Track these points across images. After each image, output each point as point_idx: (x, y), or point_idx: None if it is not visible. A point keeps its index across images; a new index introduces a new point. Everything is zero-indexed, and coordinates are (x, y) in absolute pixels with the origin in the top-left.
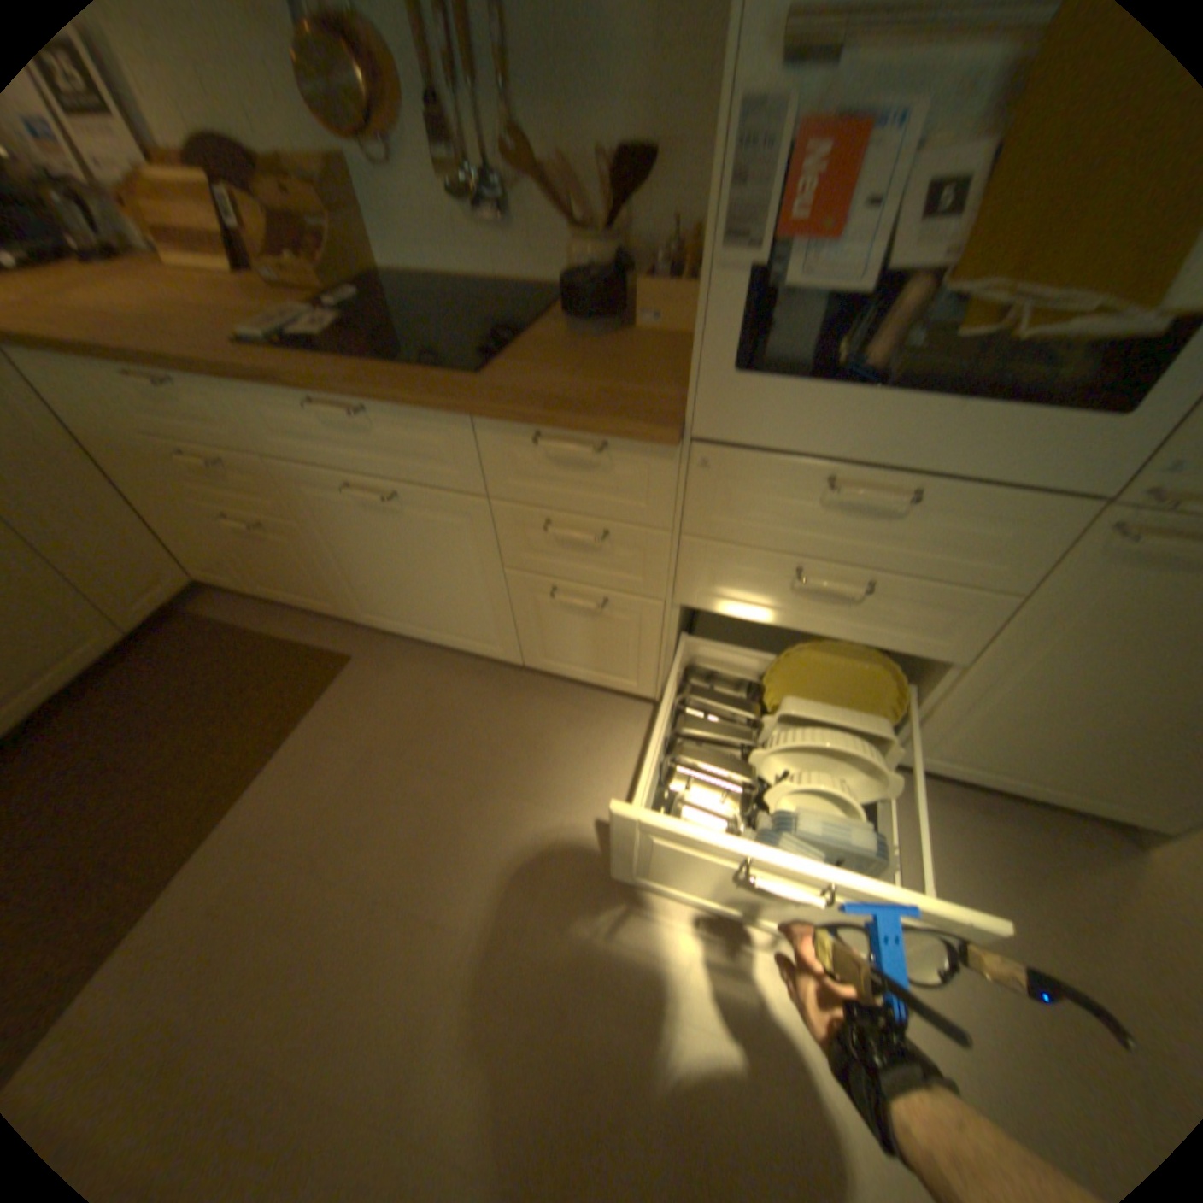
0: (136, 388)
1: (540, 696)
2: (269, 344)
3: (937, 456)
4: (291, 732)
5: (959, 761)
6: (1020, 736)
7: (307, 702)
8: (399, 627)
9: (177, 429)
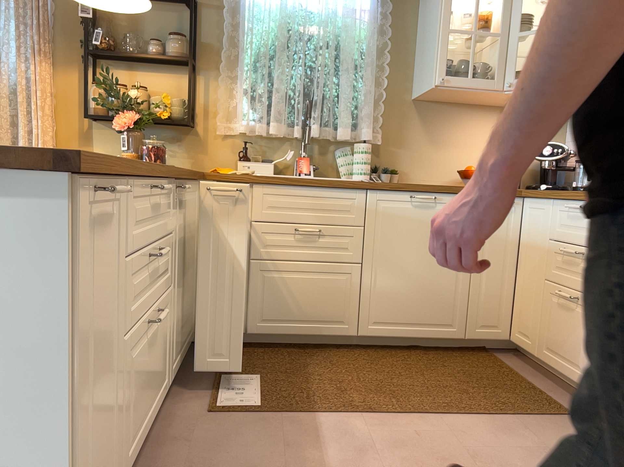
0: (569, 216)
1: None
2: None
3: None
4: (508, 417)
5: None
6: None
7: (529, 414)
8: None
9: (574, 238)
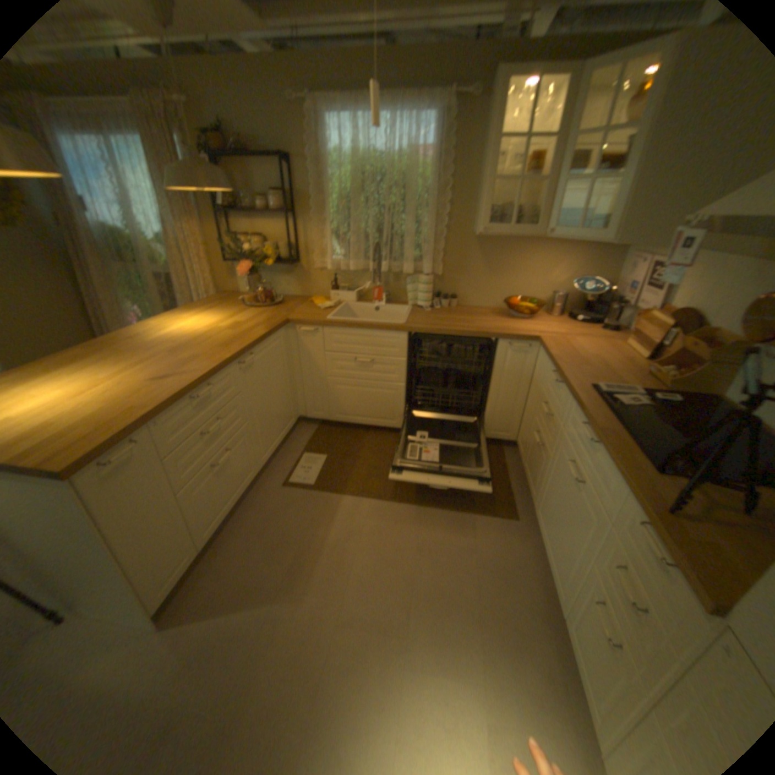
0: (555, 379)
1: (554, 648)
2: (601, 398)
3: None
4: (469, 515)
5: None
6: None
7: (486, 514)
8: (543, 535)
9: (552, 399)
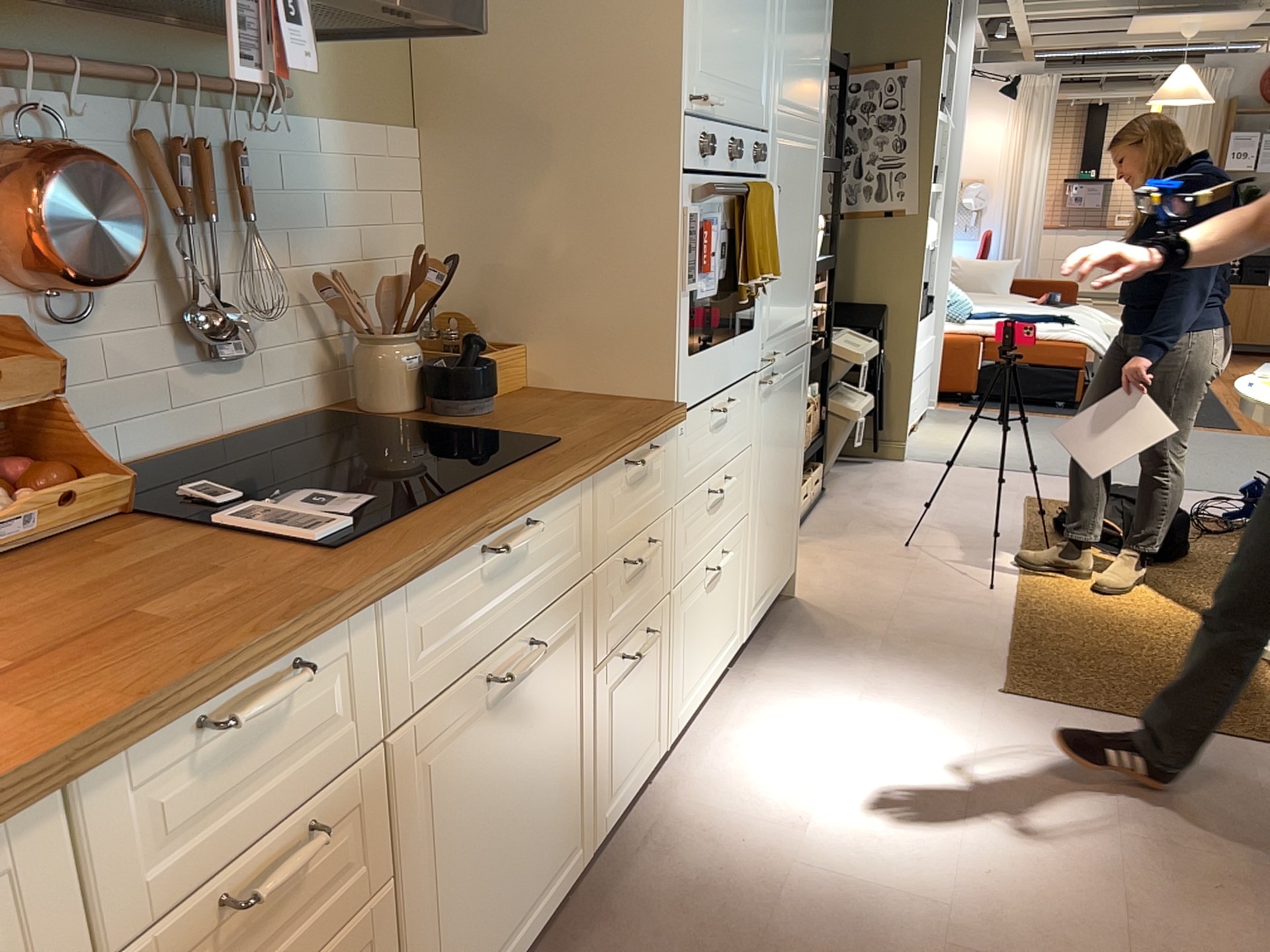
0: (191, 774)
1: (619, 881)
2: (391, 523)
3: (732, 375)
4: None
5: (757, 602)
6: (765, 550)
7: None
8: None
9: (244, 826)
